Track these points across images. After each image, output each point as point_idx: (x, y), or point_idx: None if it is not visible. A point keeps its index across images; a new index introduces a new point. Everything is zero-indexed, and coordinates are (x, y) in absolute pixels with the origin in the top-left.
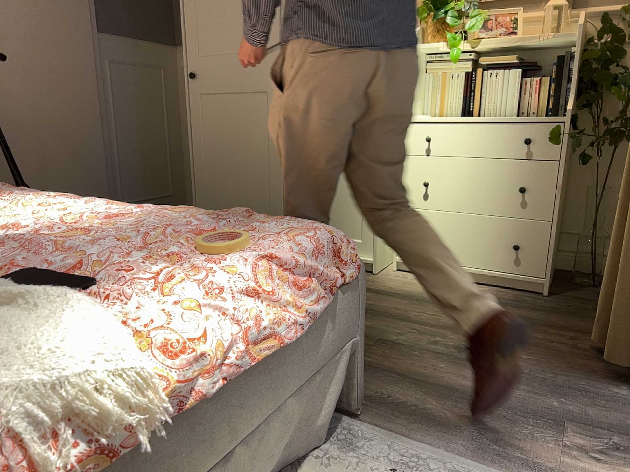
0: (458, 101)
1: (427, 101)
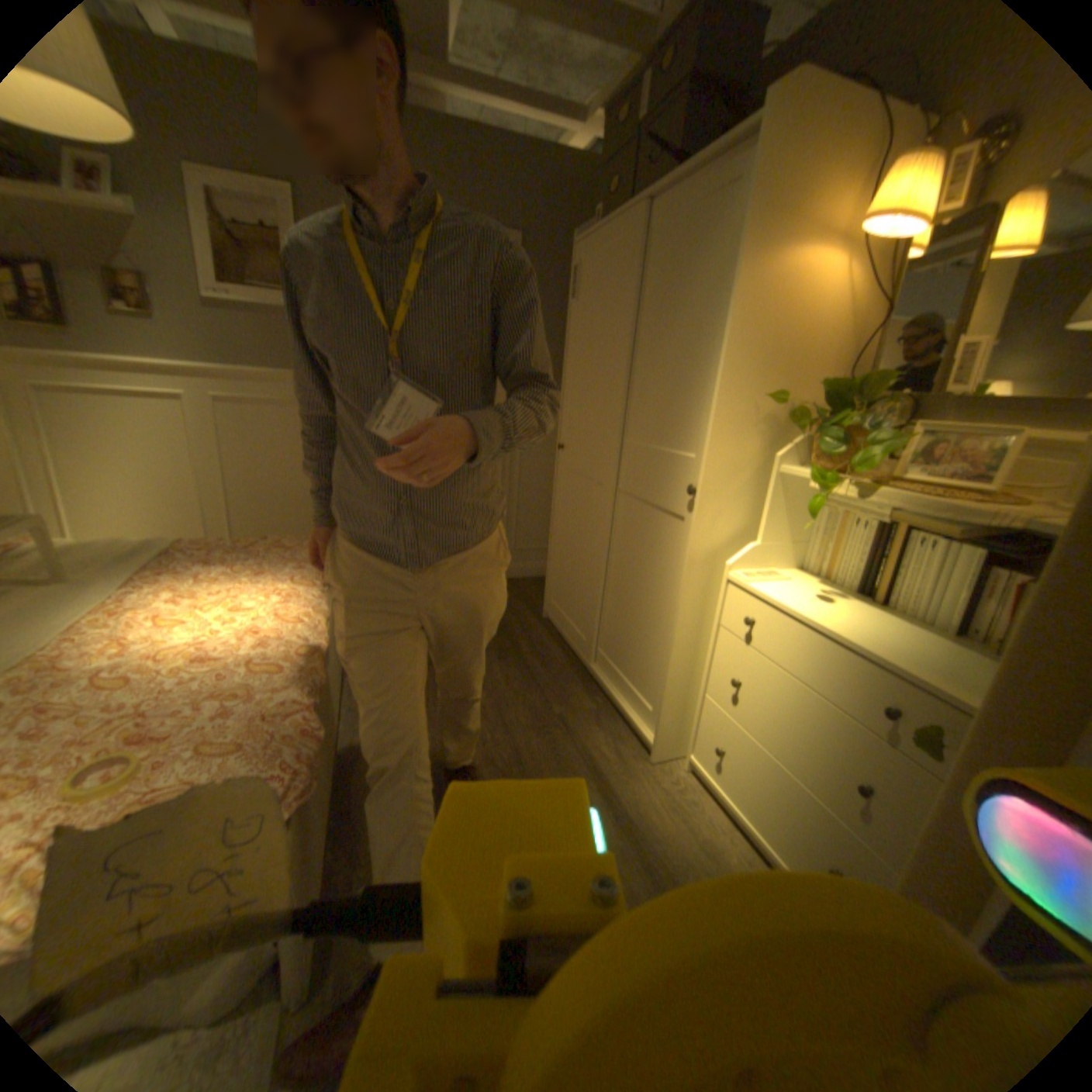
0: (857, 564)
1: (812, 546)
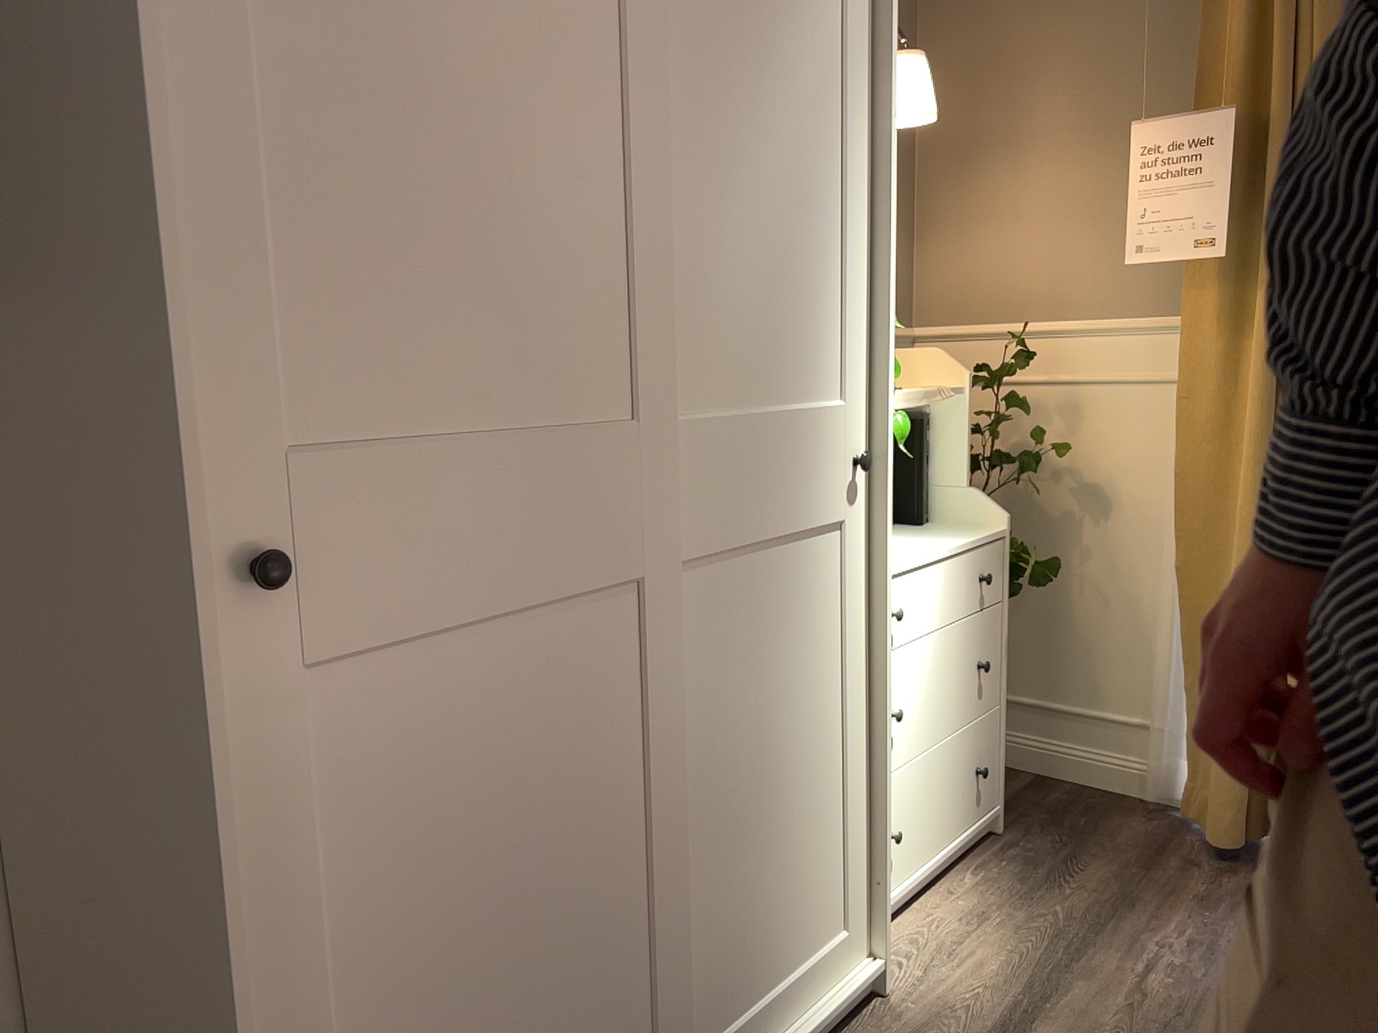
0: None
1: None
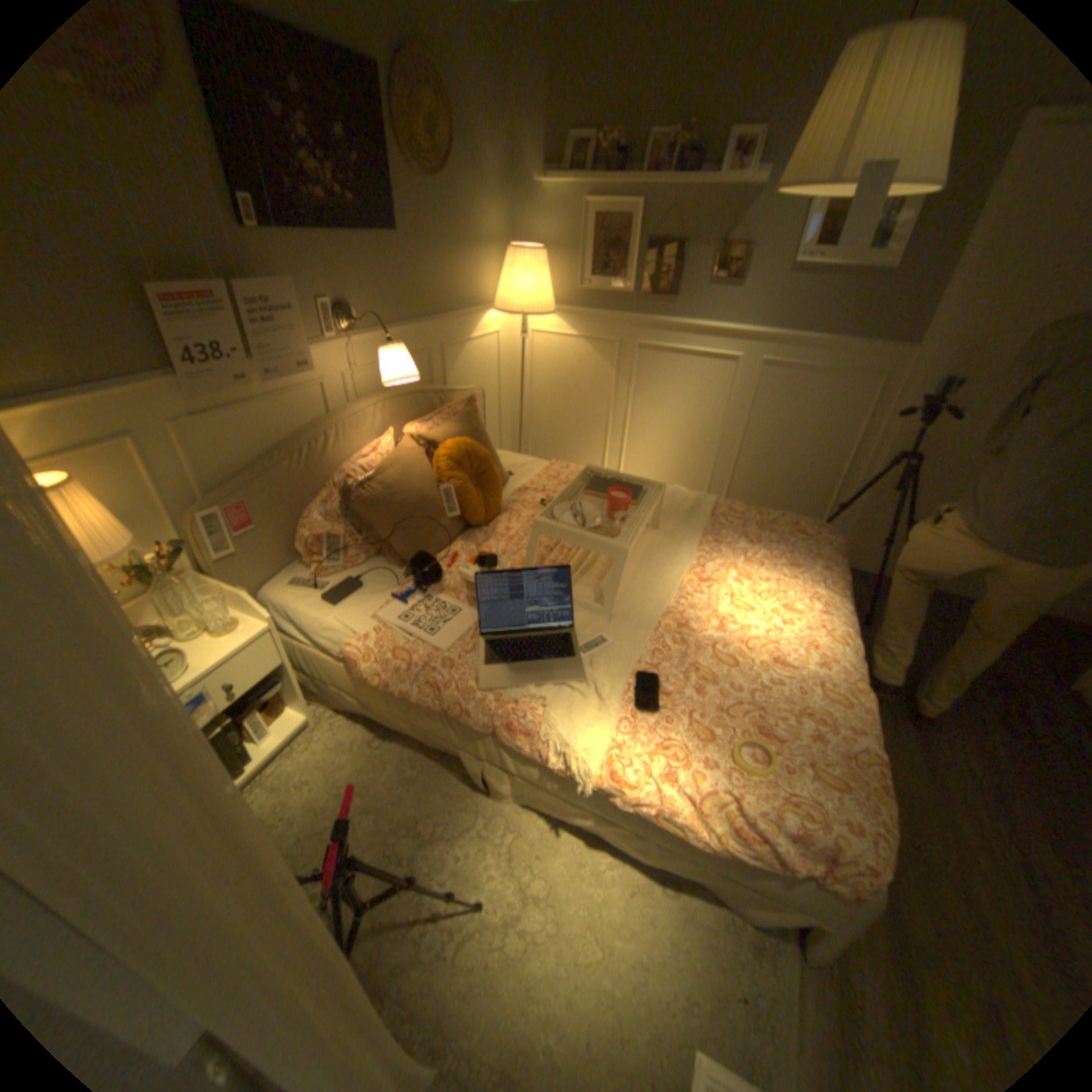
0: None
1: None
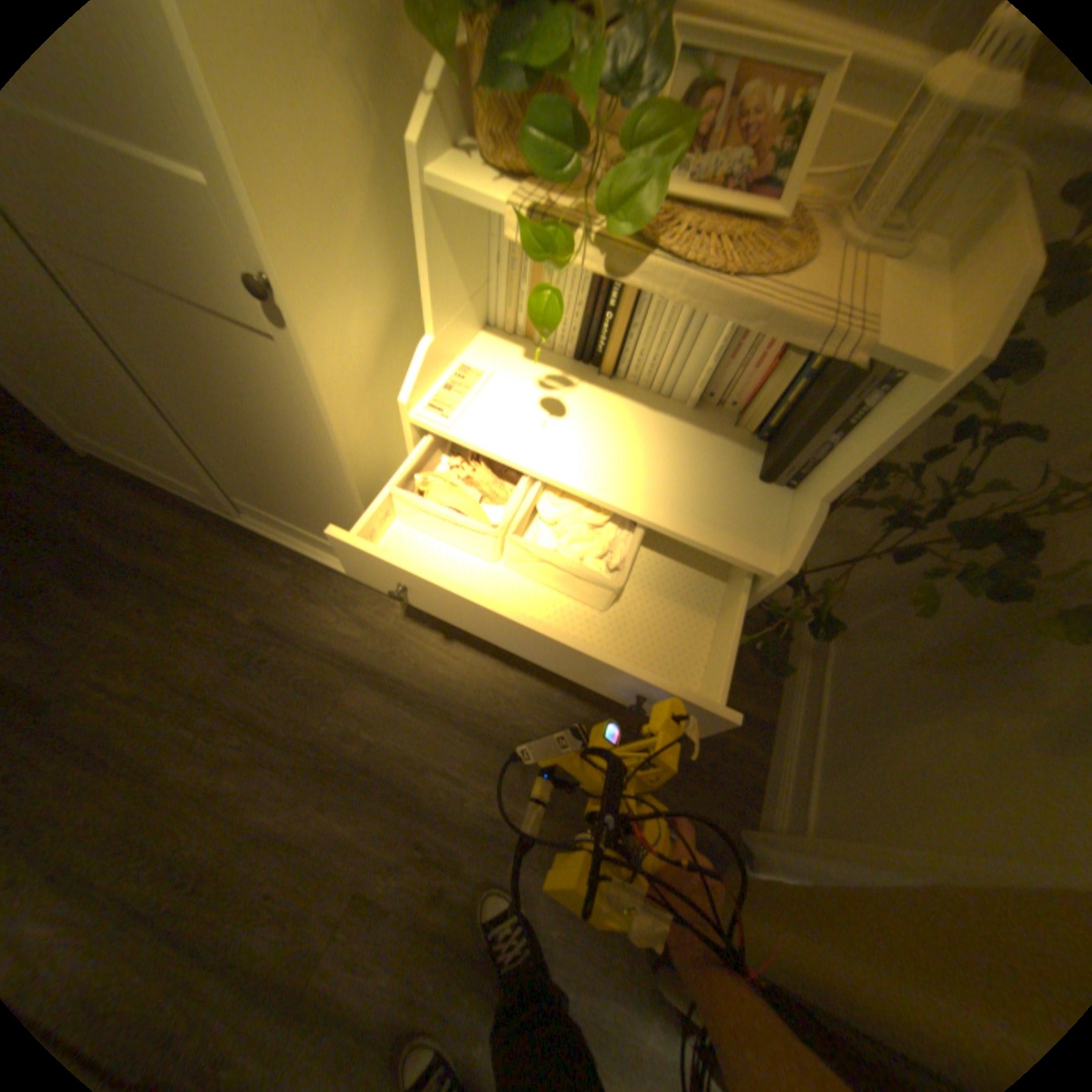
0: (571, 319)
1: (496, 289)
